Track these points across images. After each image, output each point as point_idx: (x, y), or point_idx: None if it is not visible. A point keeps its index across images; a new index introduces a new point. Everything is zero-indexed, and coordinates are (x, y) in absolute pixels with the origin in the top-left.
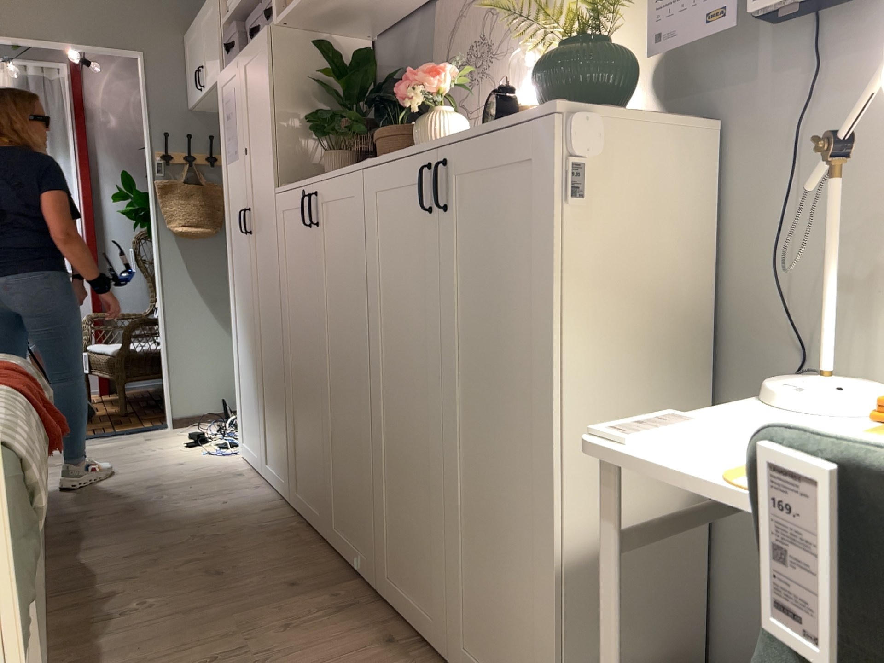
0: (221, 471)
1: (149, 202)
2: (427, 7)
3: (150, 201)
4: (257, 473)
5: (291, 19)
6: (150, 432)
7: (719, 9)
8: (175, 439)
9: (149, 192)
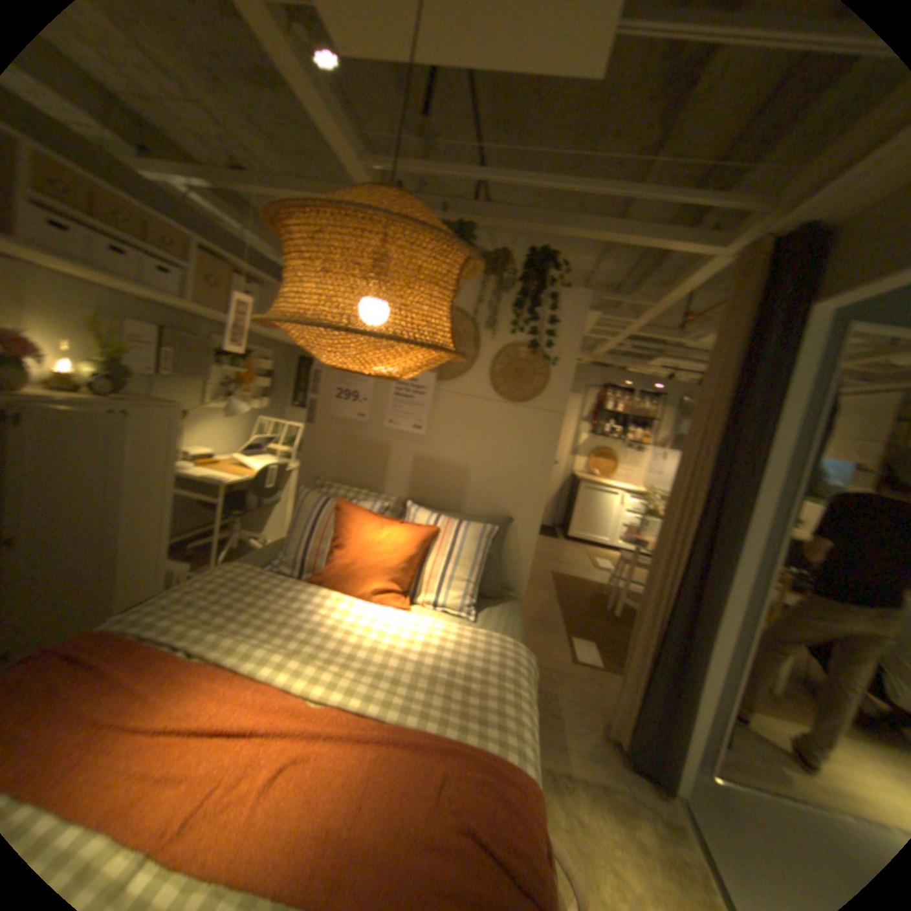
0: None
1: None
2: None
3: None
4: None
5: None
6: None
7: (145, 366)
8: None
9: None
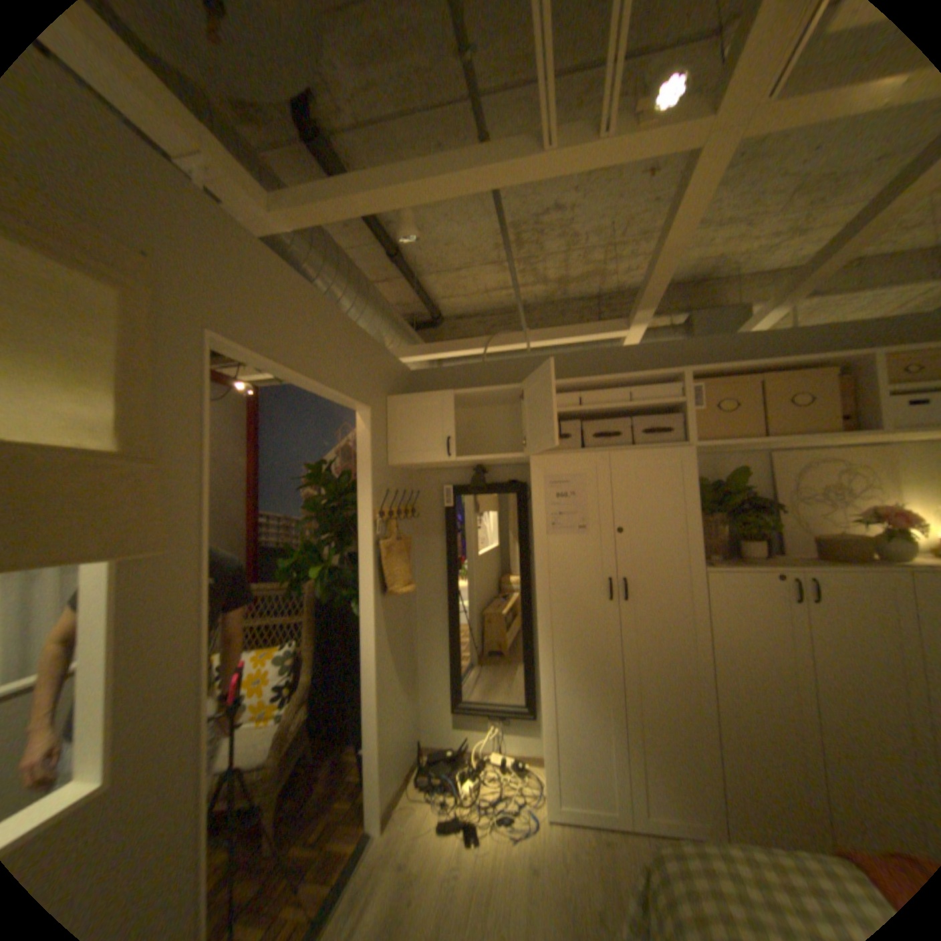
0: (586, 853)
1: (361, 563)
2: (749, 452)
3: (366, 563)
4: (615, 833)
5: (706, 447)
6: (373, 858)
7: None
8: (429, 849)
9: (360, 553)
